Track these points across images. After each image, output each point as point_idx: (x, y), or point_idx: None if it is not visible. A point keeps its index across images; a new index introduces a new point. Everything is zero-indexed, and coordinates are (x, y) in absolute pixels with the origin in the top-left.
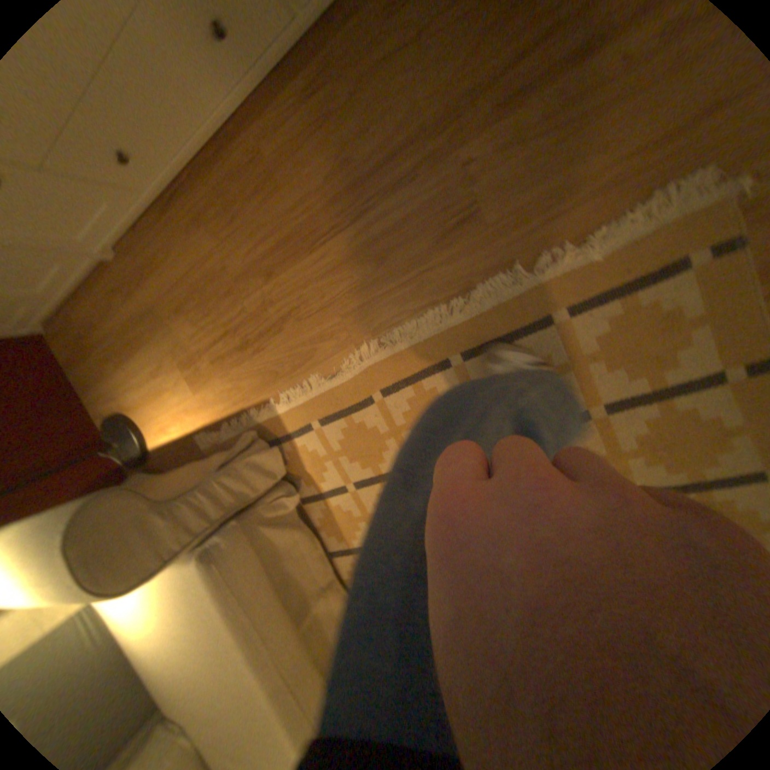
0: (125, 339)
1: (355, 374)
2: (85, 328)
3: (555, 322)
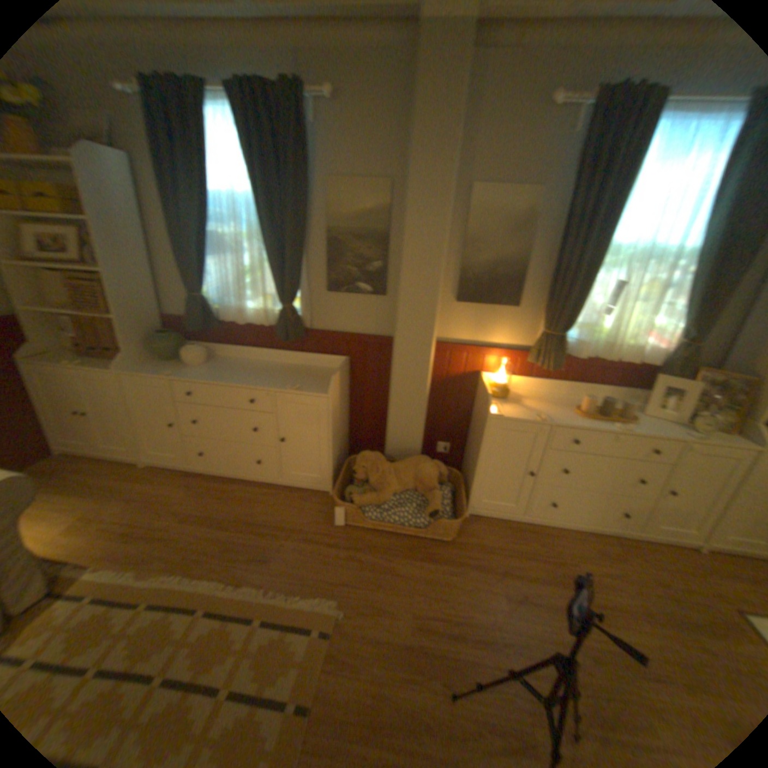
0: (80, 490)
1: (149, 589)
2: (73, 472)
3: (251, 626)
